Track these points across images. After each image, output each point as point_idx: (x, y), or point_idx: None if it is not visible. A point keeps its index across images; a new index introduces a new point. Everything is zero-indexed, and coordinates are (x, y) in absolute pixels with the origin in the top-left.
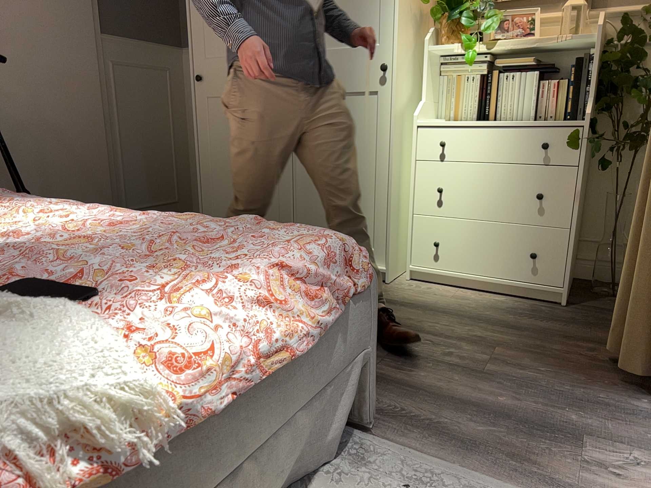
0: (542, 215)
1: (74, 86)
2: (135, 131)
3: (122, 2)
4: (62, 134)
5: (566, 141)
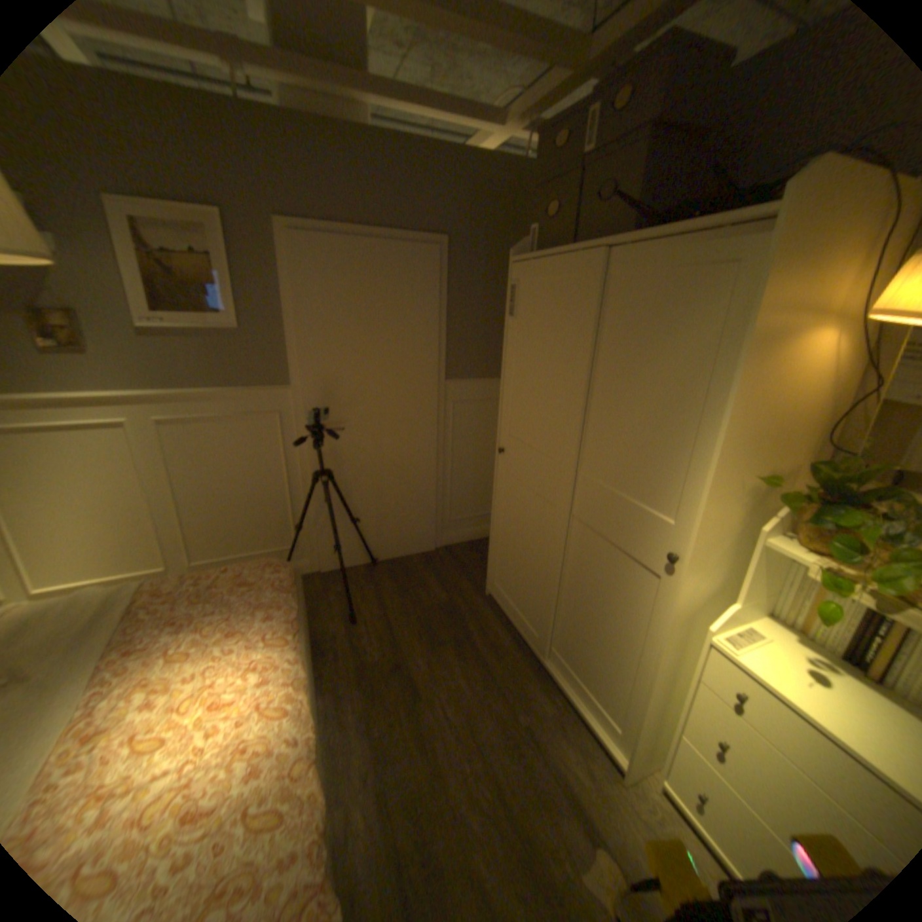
0: None
1: (412, 428)
2: (465, 456)
3: (470, 347)
4: (397, 467)
5: None
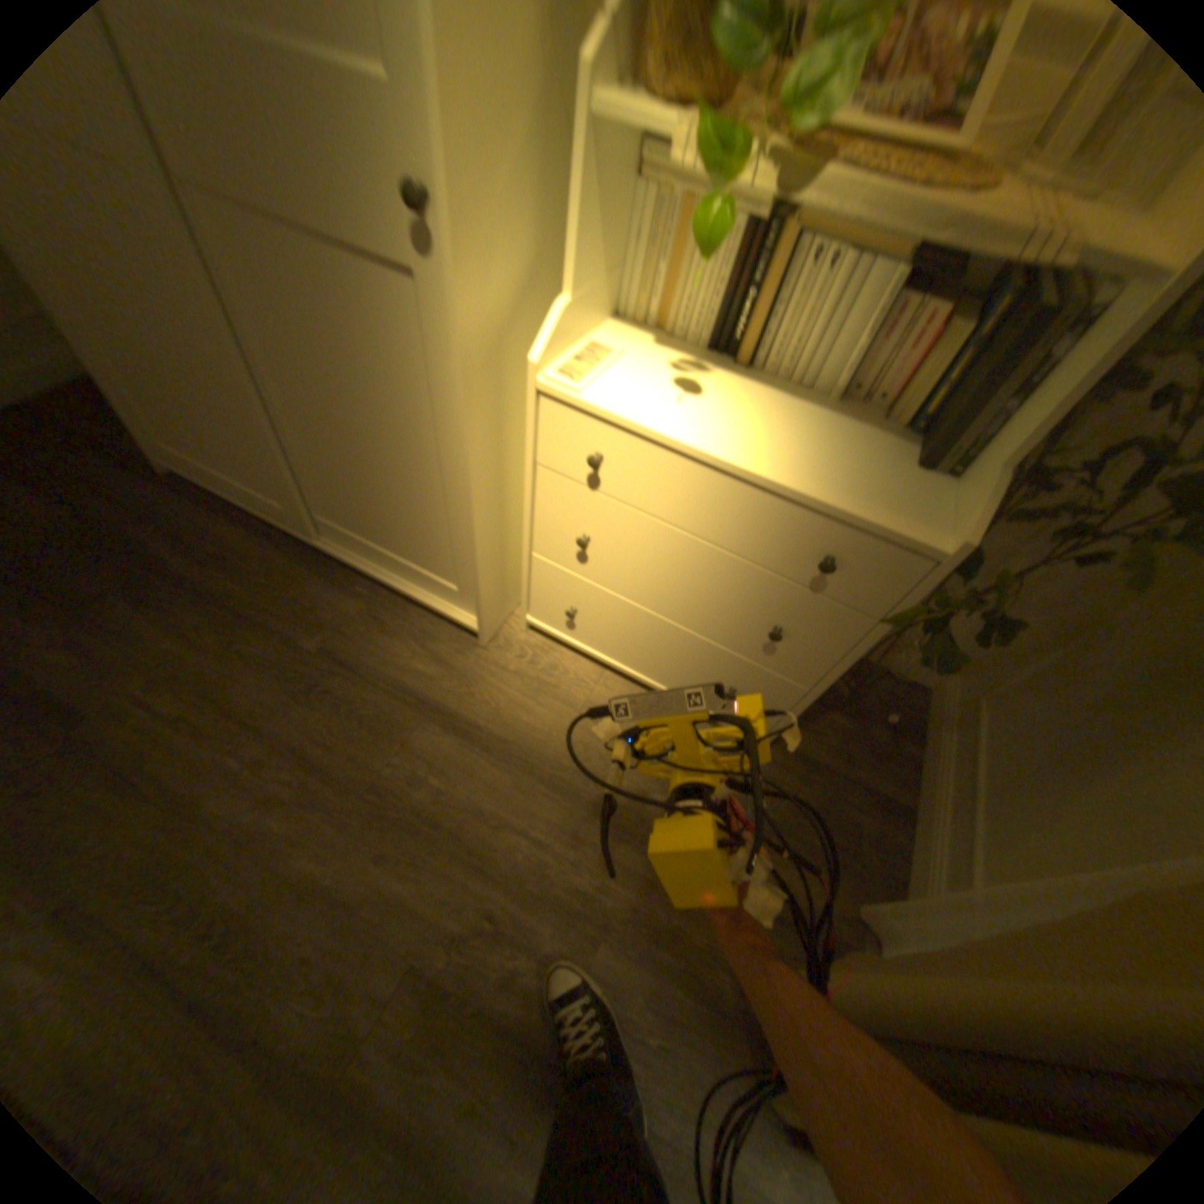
0: (768, 651)
1: None
2: None
3: None
4: None
5: (883, 568)
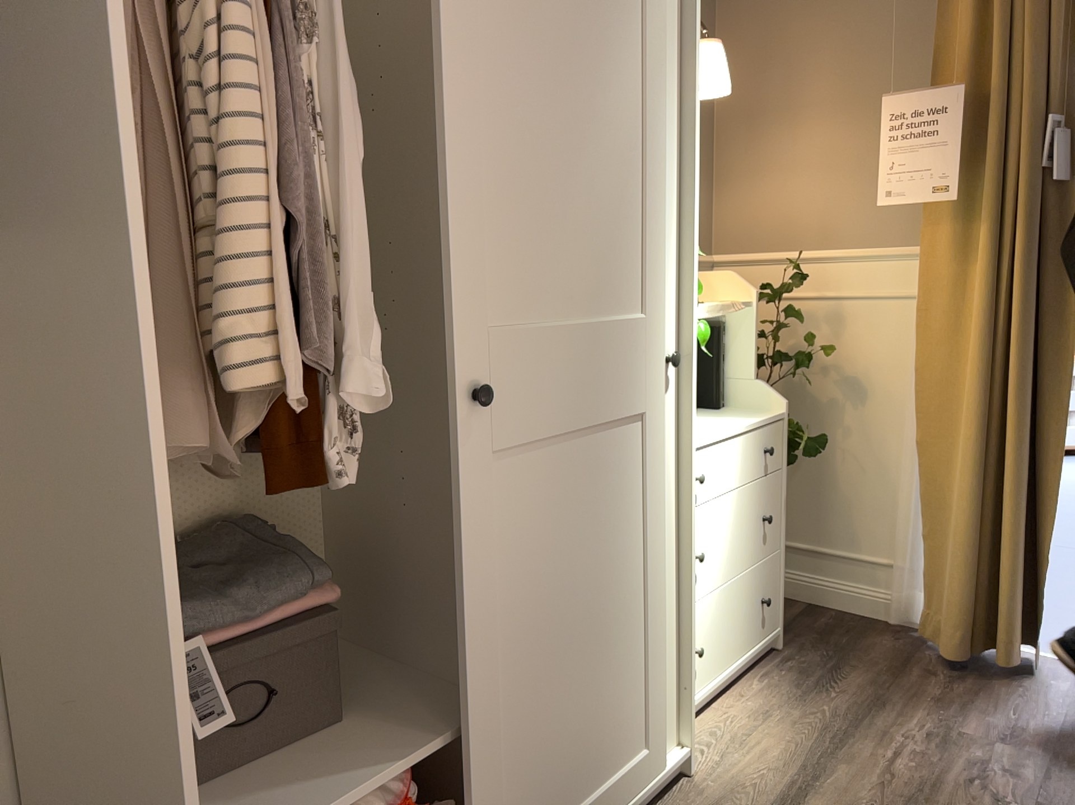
0: (766, 543)
1: None
2: None
3: None
4: None
5: (777, 439)
